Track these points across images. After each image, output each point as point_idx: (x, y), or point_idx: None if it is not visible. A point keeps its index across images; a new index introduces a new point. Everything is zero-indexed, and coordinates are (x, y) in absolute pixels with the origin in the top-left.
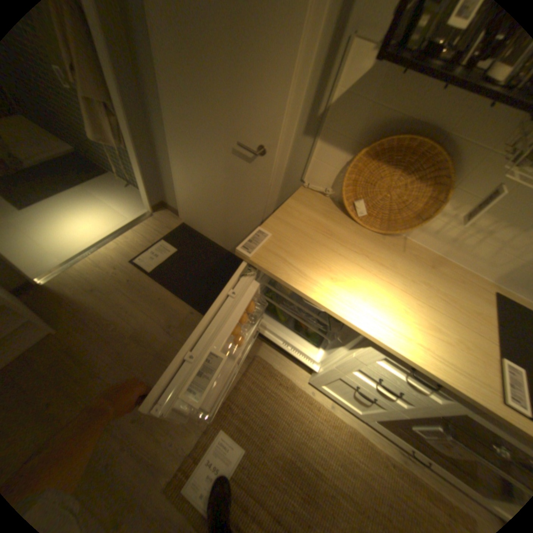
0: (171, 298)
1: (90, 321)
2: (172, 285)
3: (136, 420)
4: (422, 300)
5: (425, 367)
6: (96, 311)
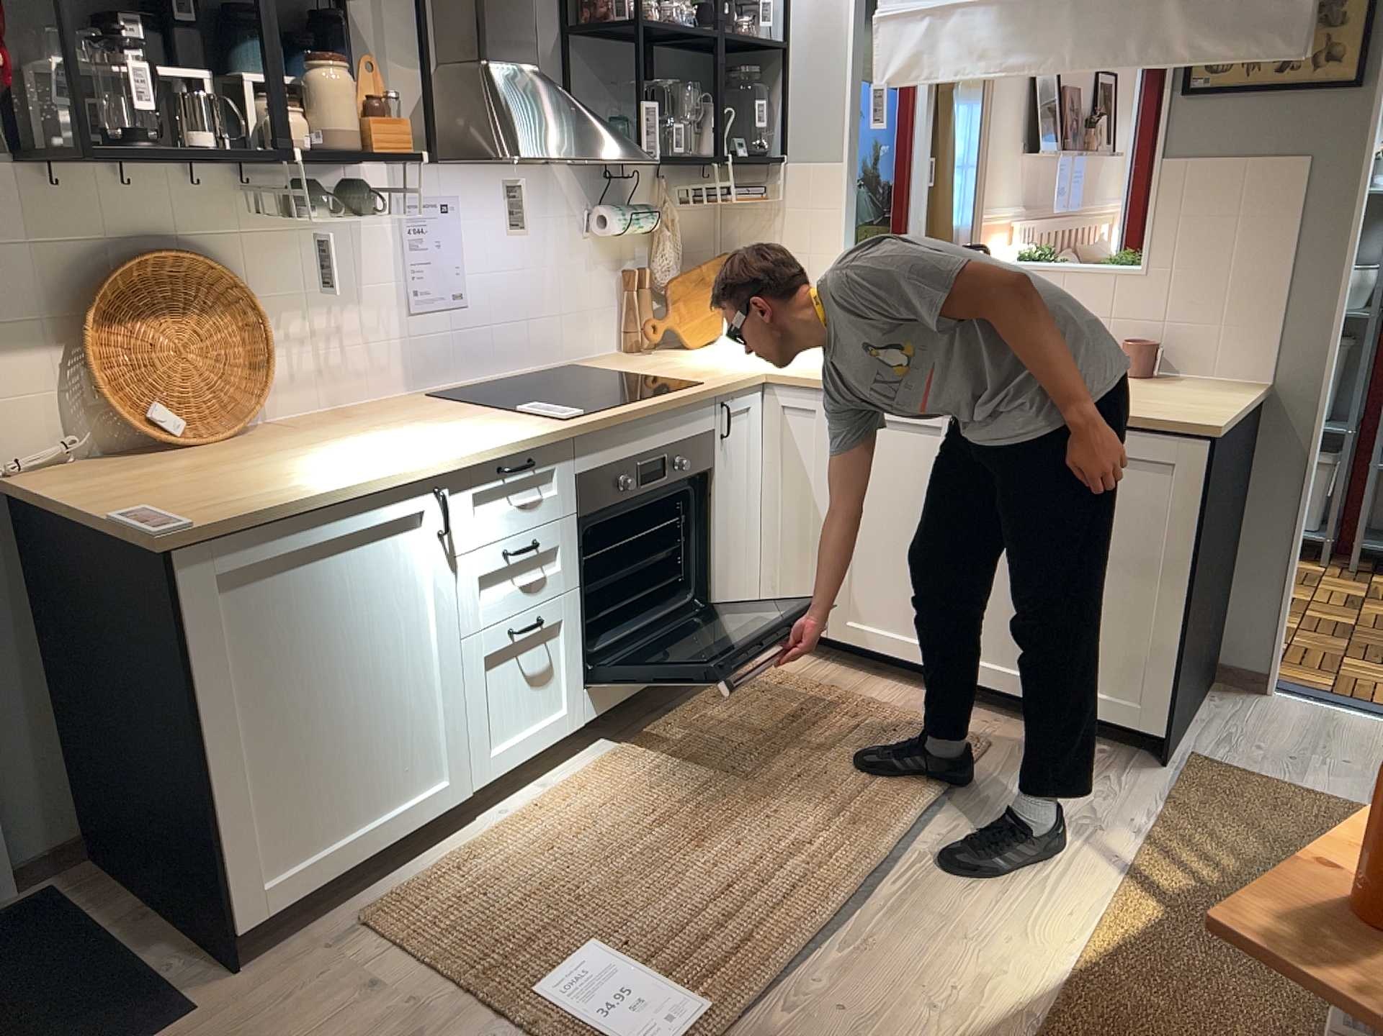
0: None
1: None
2: None
3: None
4: (401, 432)
5: (499, 446)
6: None
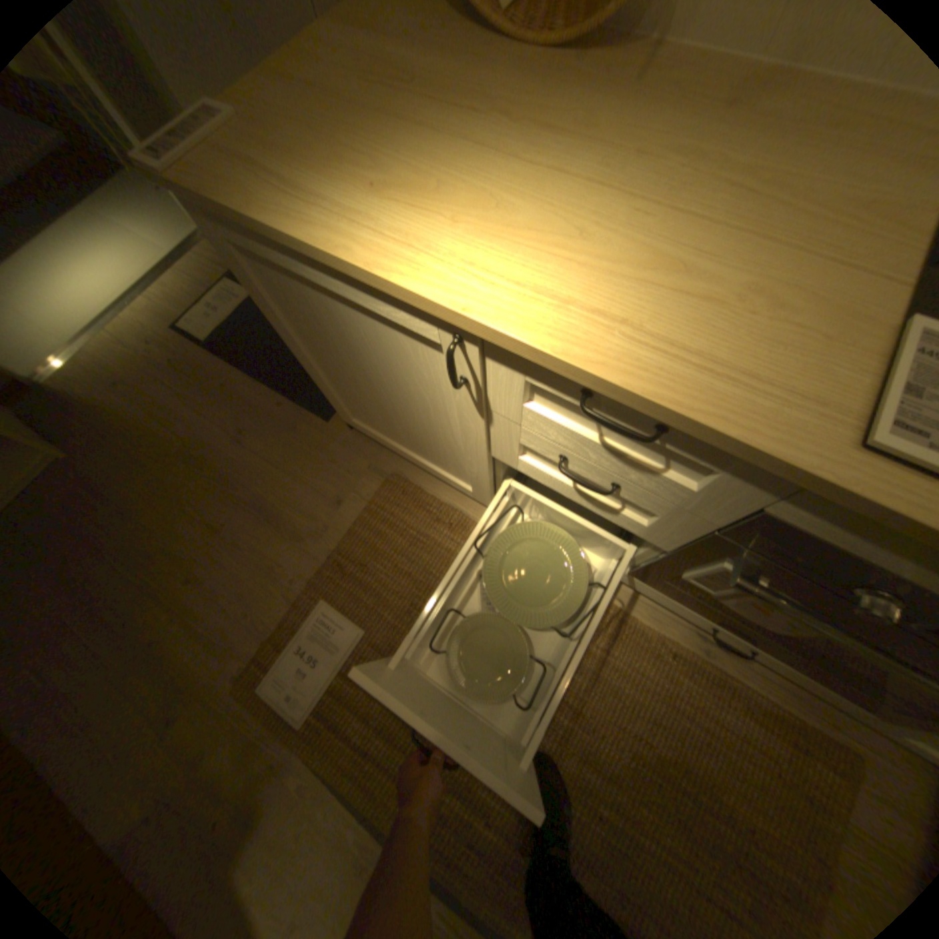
0: (240, 382)
1: (111, 435)
2: (240, 359)
3: (188, 581)
4: (655, 192)
5: (592, 366)
6: (119, 418)
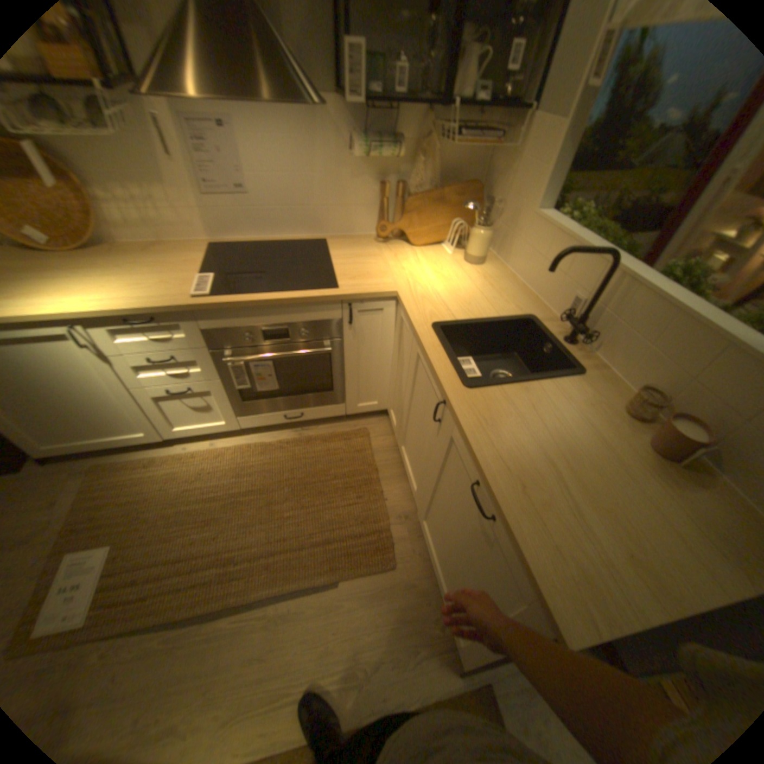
0: None
1: None
2: None
3: None
4: (125, 274)
5: (116, 309)
6: None
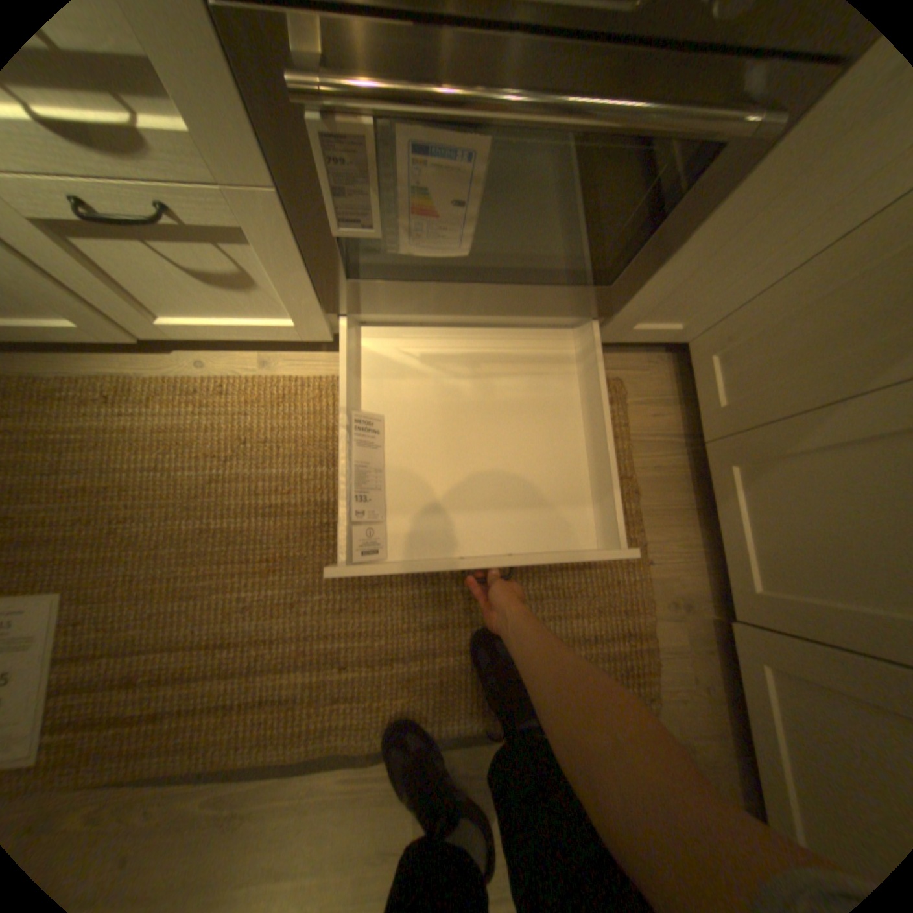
0: None
1: None
2: None
3: None
4: None
5: None
6: None
